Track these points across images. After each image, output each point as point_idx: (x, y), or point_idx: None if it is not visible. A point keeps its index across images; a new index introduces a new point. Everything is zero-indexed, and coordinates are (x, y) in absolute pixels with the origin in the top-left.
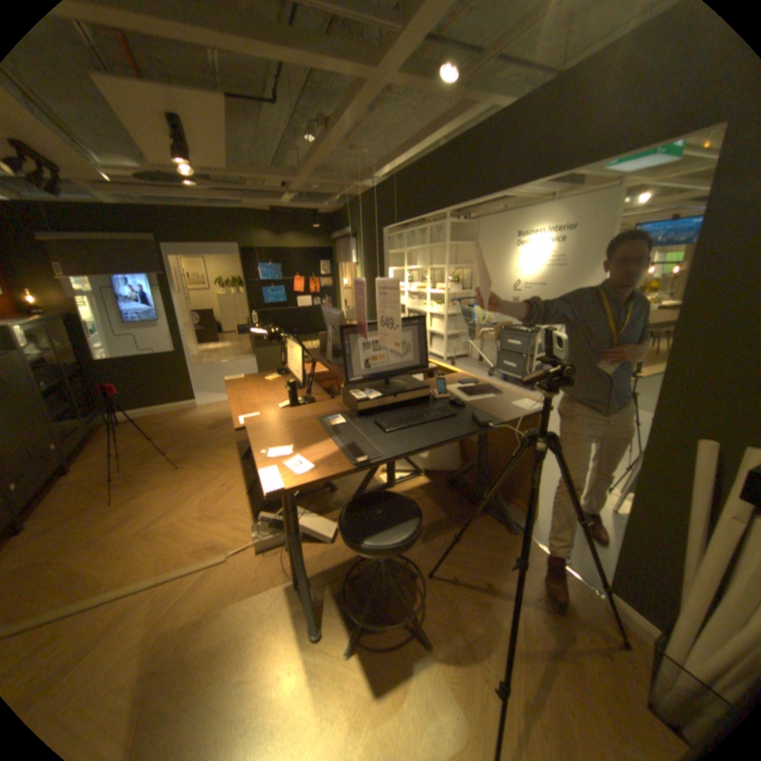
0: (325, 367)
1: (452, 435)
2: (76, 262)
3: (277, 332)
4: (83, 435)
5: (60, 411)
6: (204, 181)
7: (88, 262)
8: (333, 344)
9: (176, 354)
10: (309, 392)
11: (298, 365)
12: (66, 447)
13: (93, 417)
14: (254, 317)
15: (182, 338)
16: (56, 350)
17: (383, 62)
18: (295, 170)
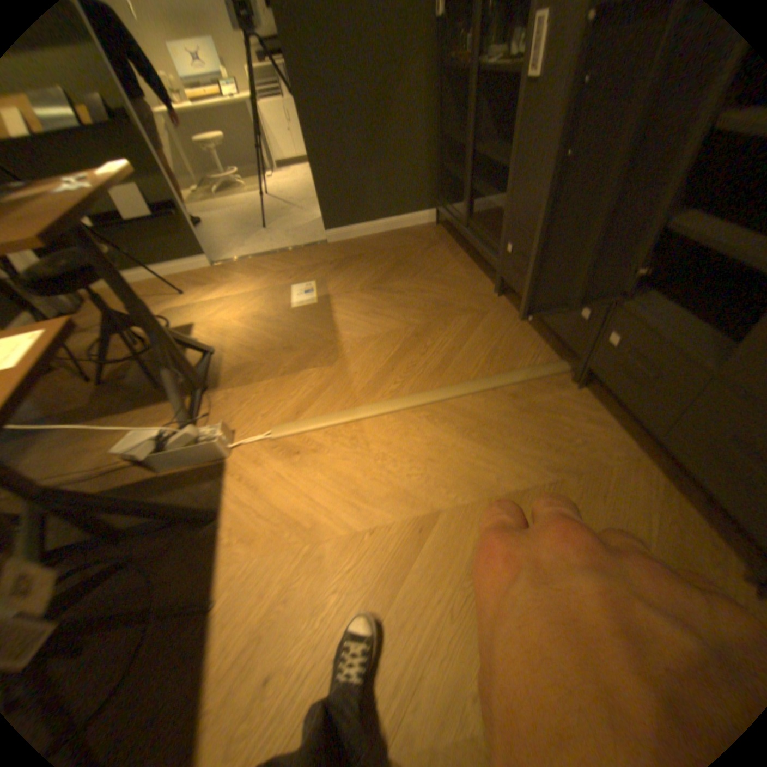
0: None
1: None
2: None
3: None
4: None
5: None
6: None
7: None
8: None
9: None
10: None
11: None
12: None
13: None
14: None
15: None
16: None
17: None
18: None
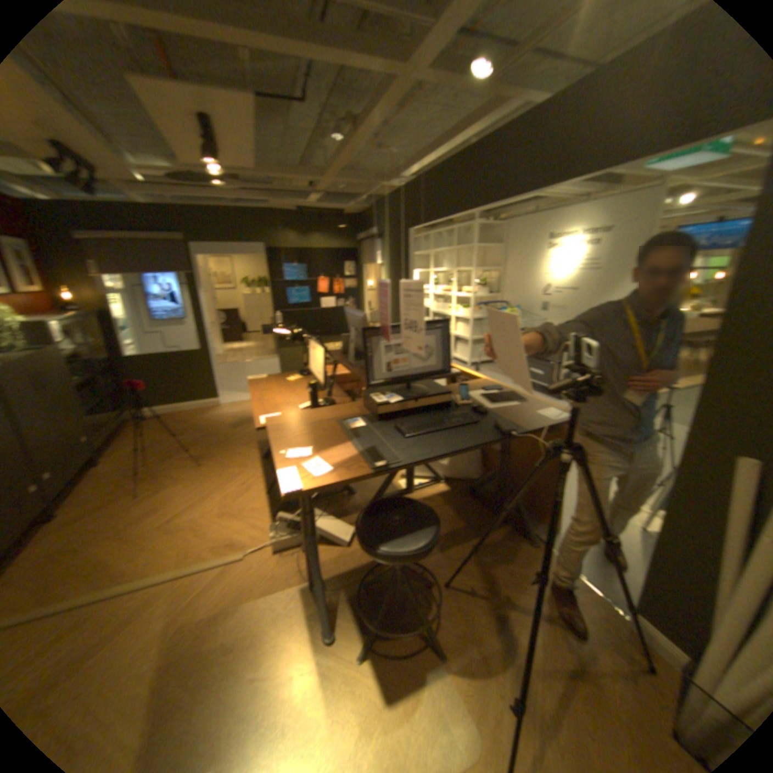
0: (345, 369)
1: (472, 443)
2: (106, 260)
3: (299, 333)
4: (109, 430)
5: (88, 406)
6: (230, 181)
7: (117, 260)
8: (354, 347)
9: (199, 353)
10: (328, 395)
11: (318, 367)
12: (93, 441)
13: (118, 413)
14: (276, 318)
15: (205, 337)
16: (86, 347)
17: (412, 58)
18: (320, 170)
